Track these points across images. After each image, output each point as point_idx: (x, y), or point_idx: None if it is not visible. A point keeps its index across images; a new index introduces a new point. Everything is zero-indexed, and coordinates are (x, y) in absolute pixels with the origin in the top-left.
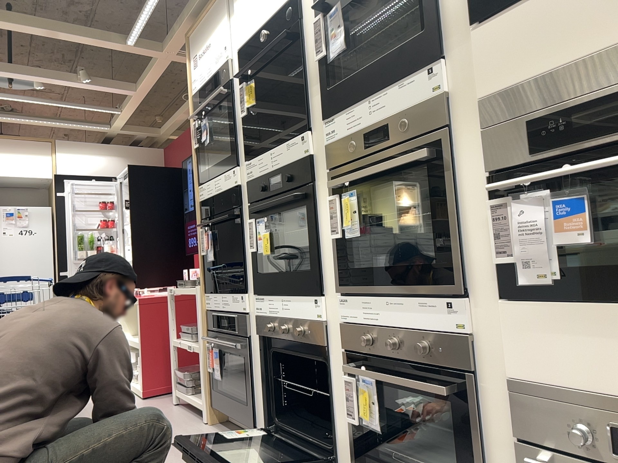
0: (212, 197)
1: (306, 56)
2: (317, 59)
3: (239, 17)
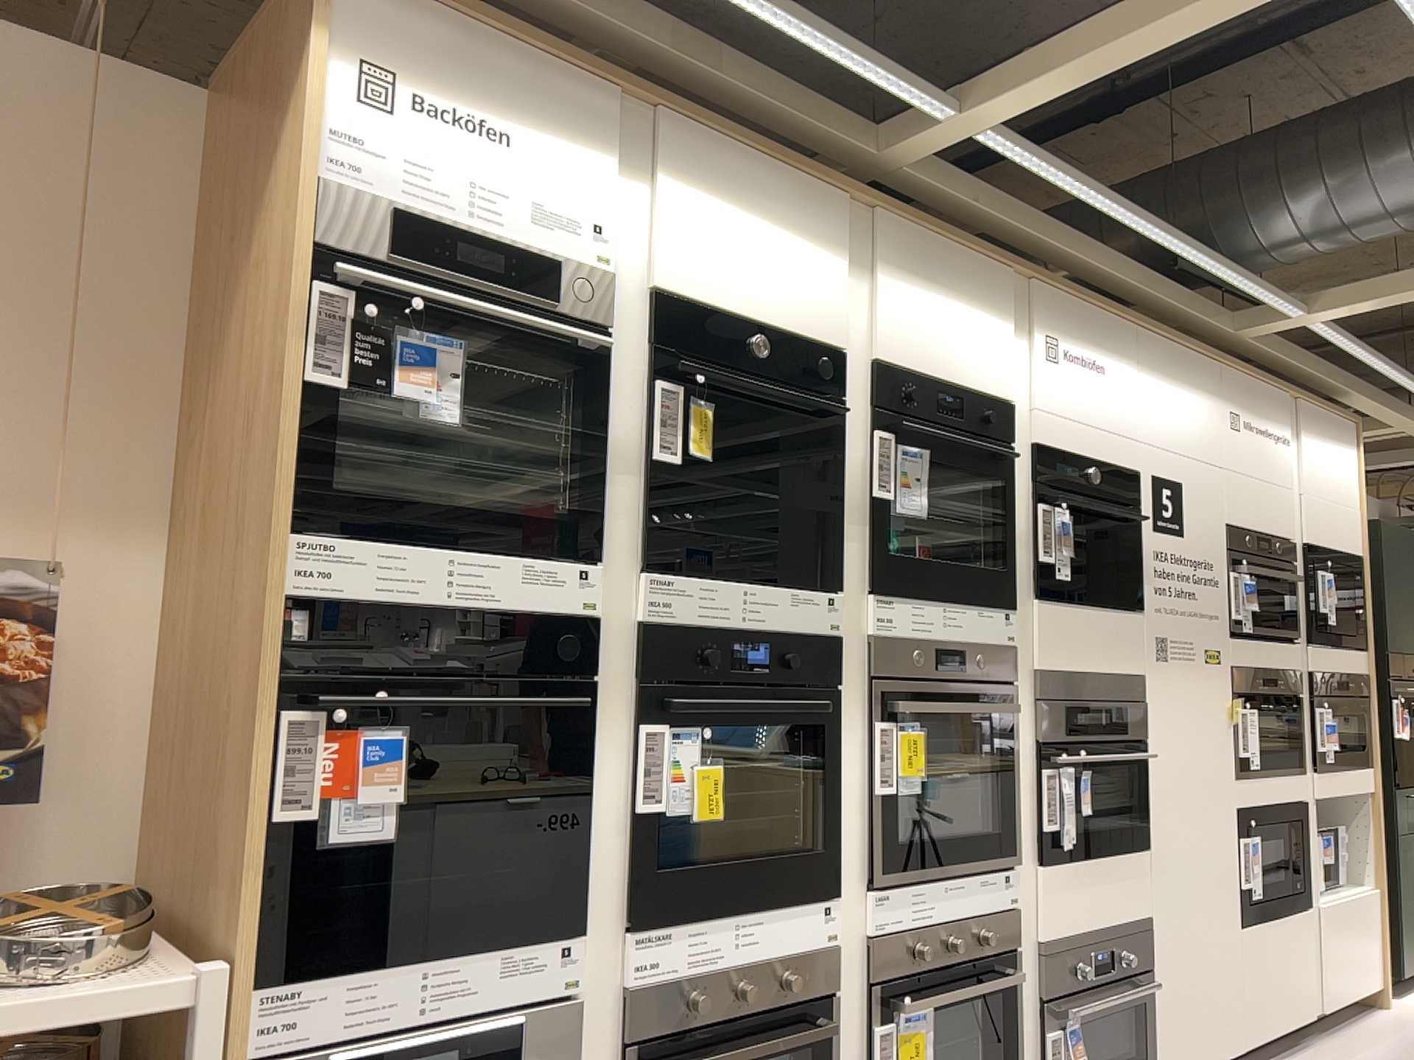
0: (416, 601)
1: (838, 469)
2: (866, 493)
3: (682, 235)
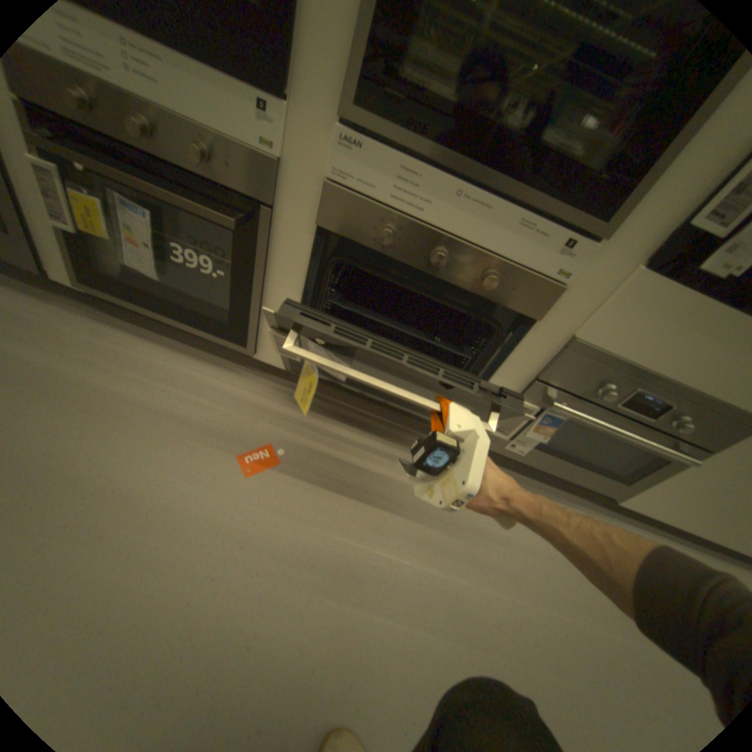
0: None
1: None
2: None
3: None
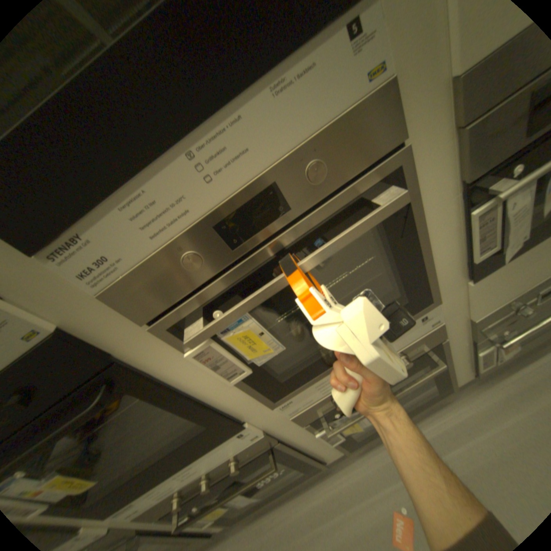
0: None
1: None
2: None
3: None
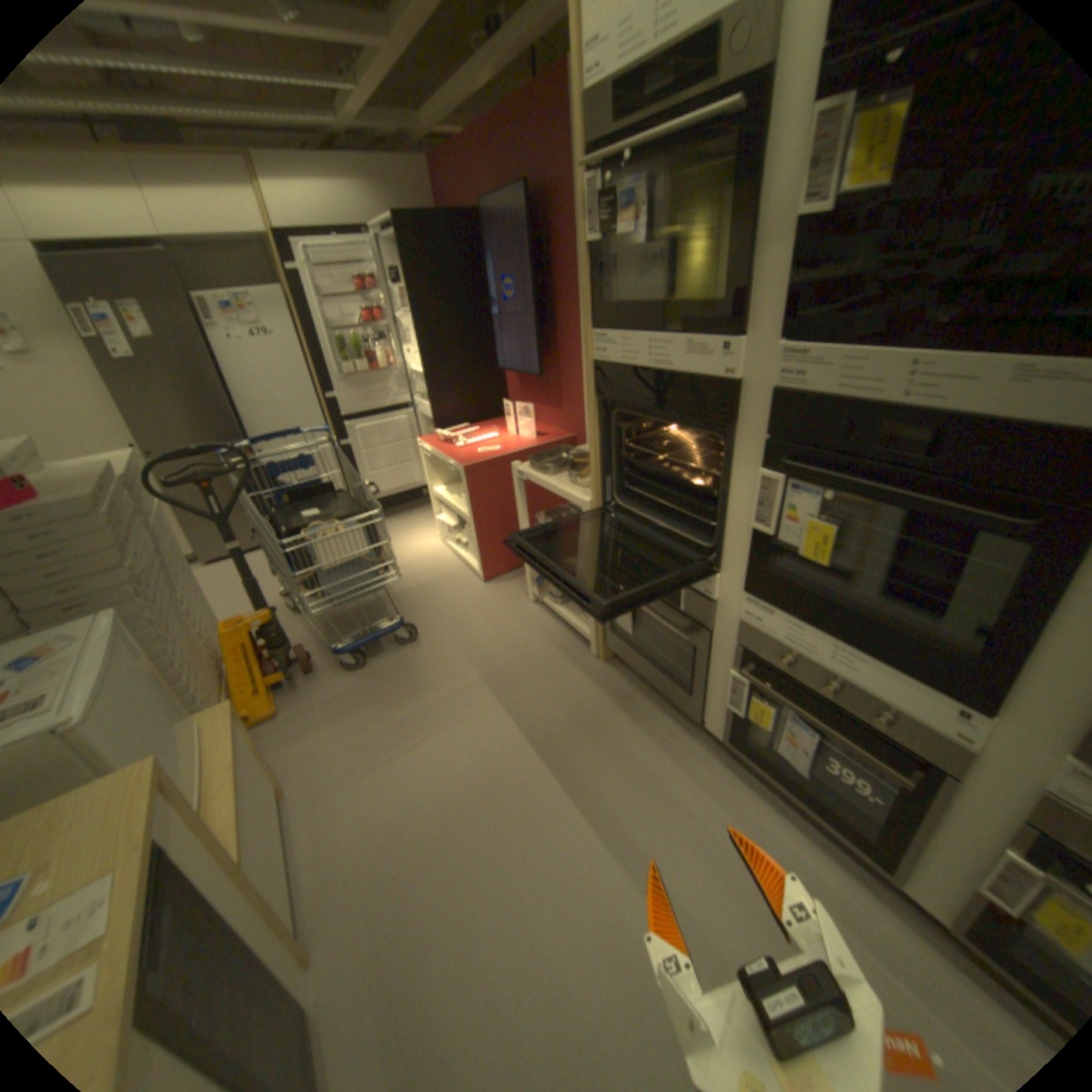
0: (634, 365)
1: None
2: None
3: None
